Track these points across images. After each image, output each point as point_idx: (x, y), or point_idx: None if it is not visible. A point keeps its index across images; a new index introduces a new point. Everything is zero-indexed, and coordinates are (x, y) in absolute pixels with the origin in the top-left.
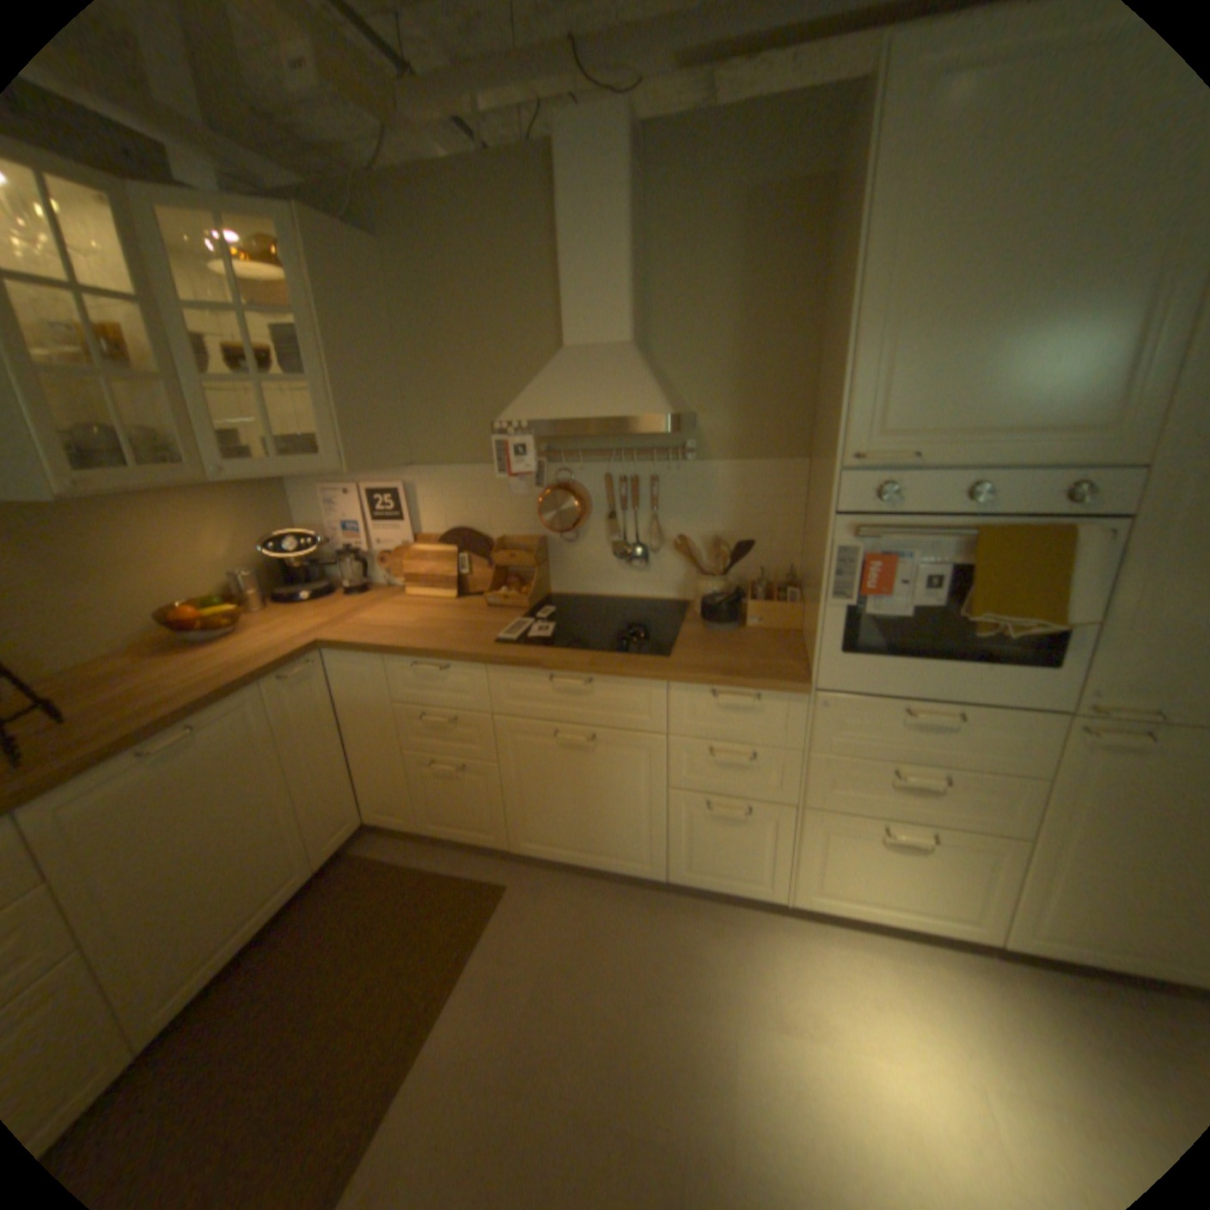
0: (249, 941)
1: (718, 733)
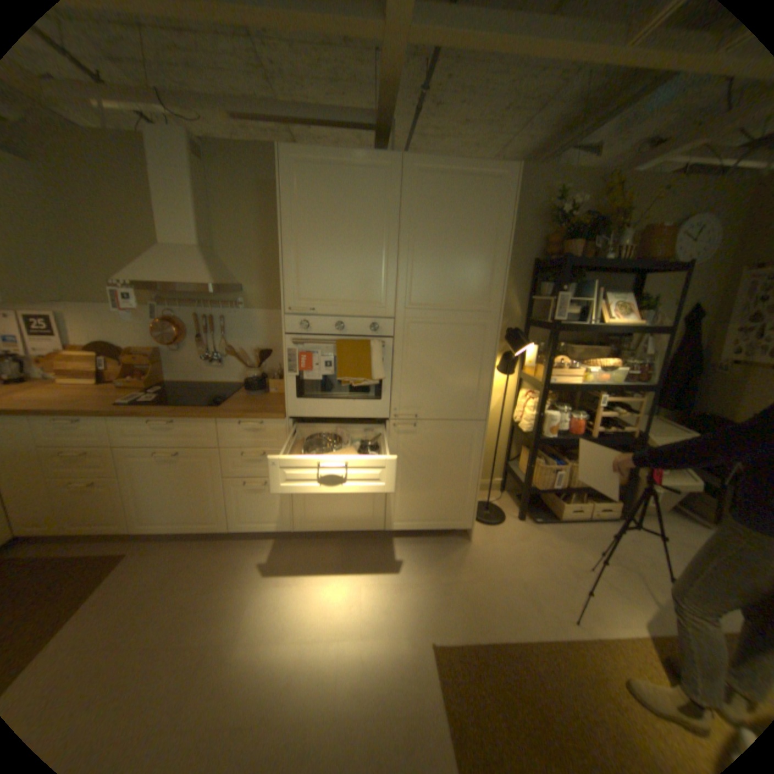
0: None
1: (244, 444)
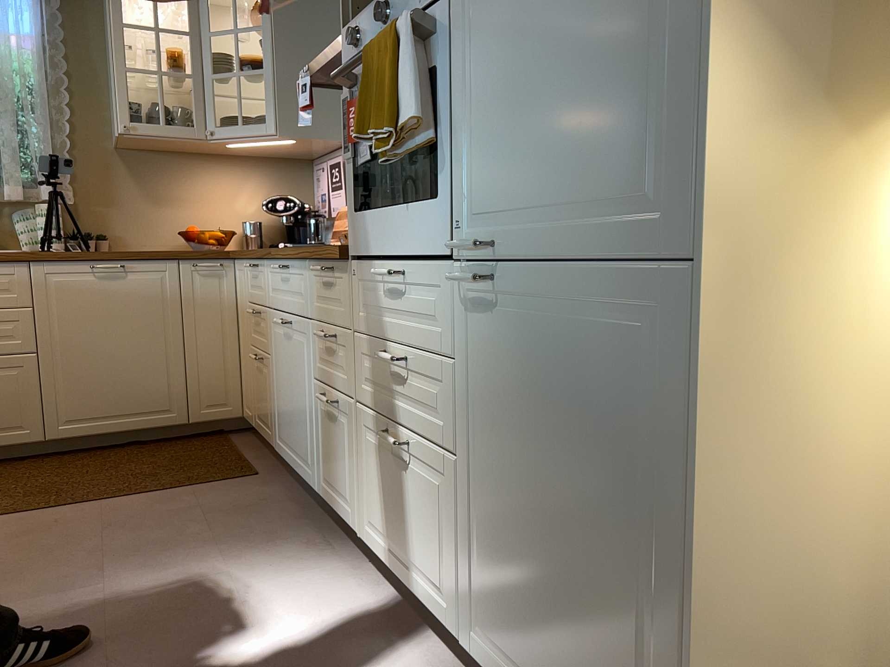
0: (128, 430)
1: (324, 314)
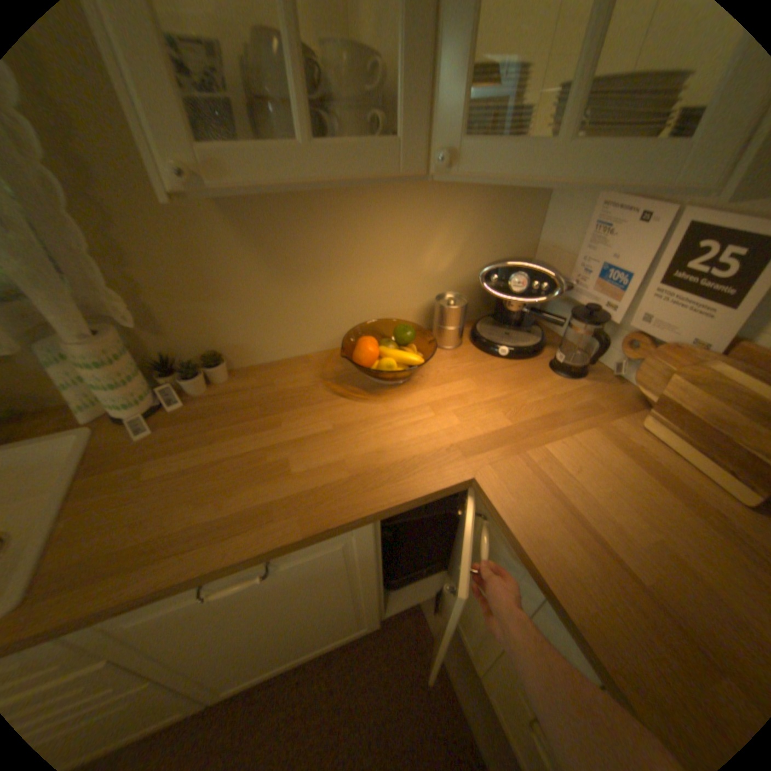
0: (309, 659)
1: None
